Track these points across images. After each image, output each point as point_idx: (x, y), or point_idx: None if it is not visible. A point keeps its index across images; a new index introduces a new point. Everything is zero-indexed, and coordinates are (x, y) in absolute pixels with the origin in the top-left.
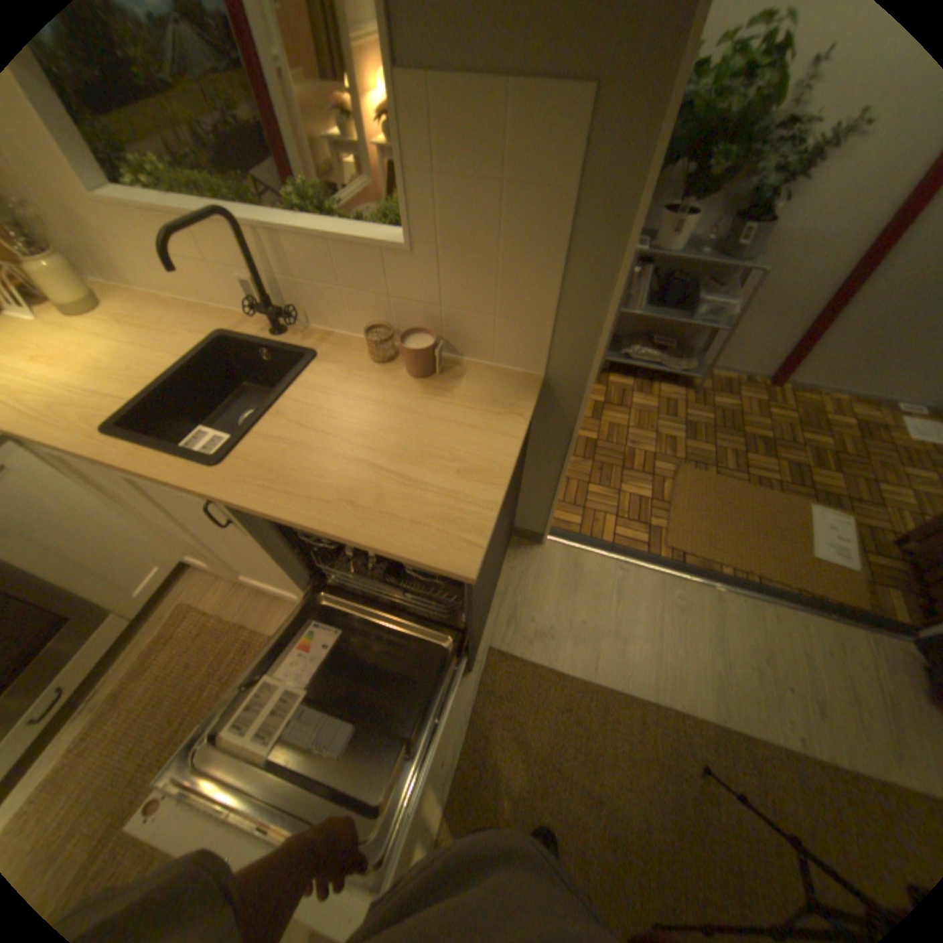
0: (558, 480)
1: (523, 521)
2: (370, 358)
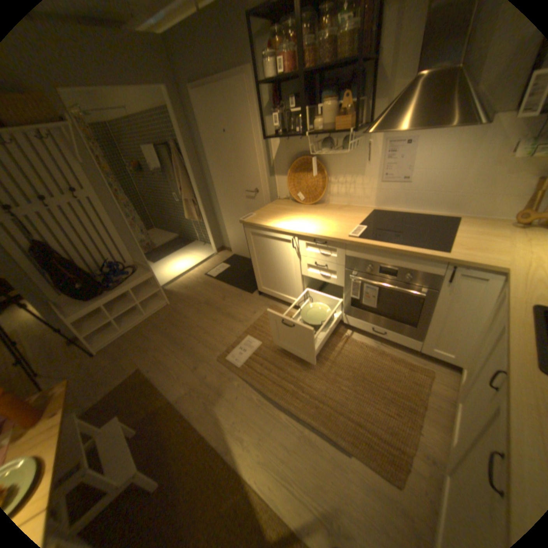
0: None
1: None
2: None
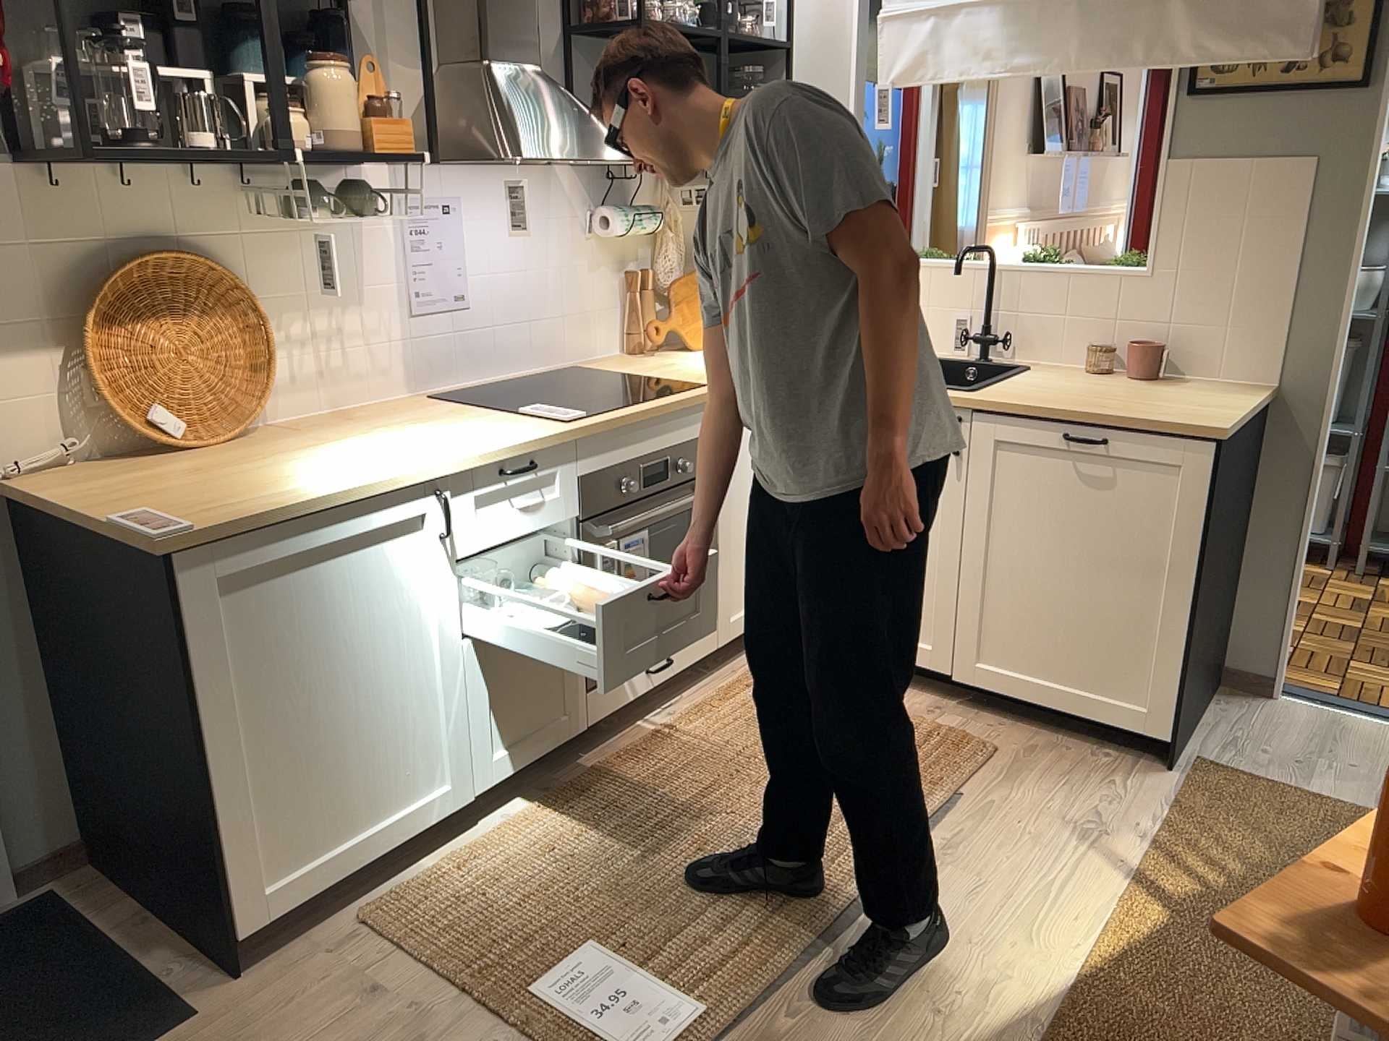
0: (1301, 542)
1: (1246, 646)
2: (1090, 367)
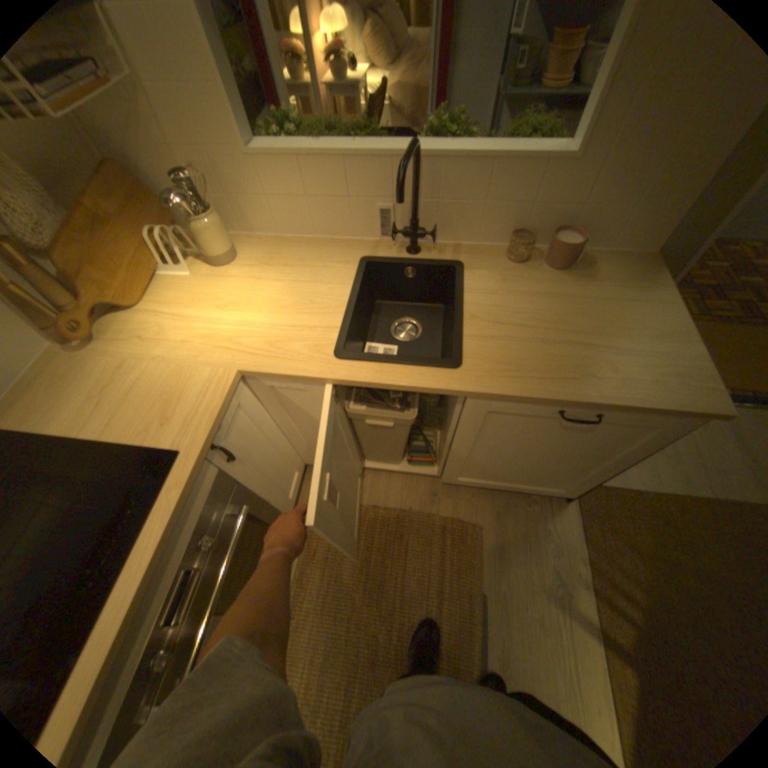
0: None
1: None
2: (510, 259)
